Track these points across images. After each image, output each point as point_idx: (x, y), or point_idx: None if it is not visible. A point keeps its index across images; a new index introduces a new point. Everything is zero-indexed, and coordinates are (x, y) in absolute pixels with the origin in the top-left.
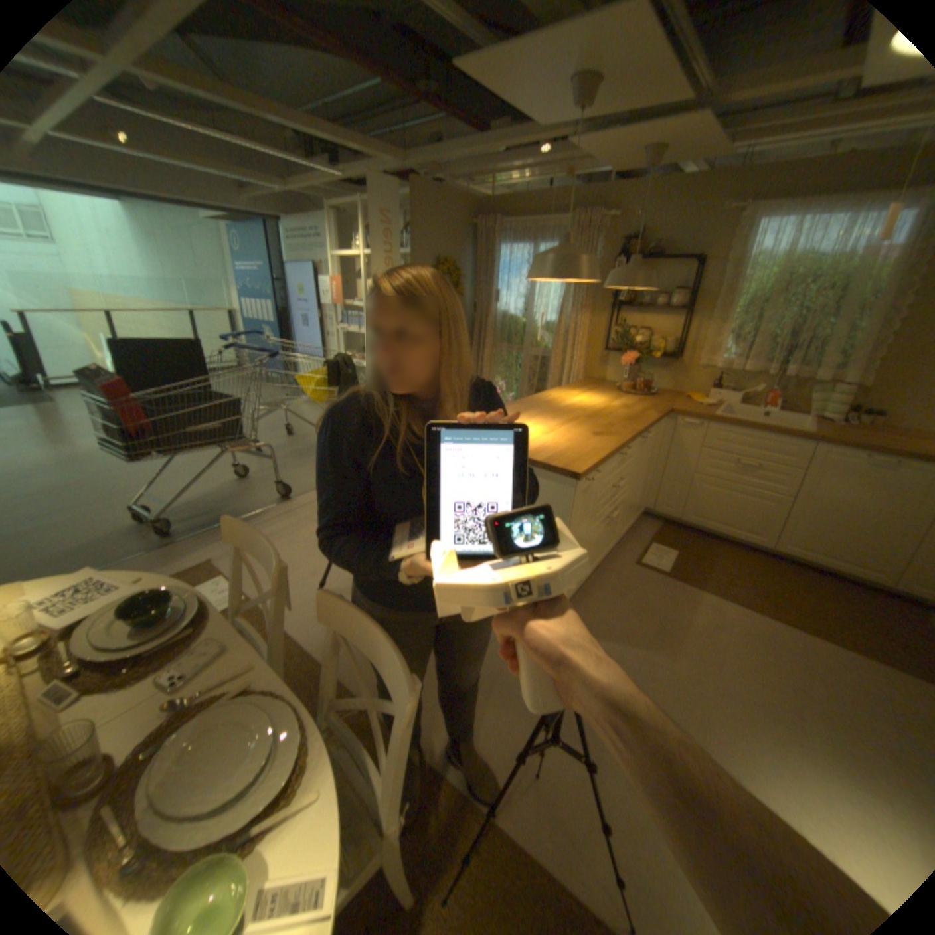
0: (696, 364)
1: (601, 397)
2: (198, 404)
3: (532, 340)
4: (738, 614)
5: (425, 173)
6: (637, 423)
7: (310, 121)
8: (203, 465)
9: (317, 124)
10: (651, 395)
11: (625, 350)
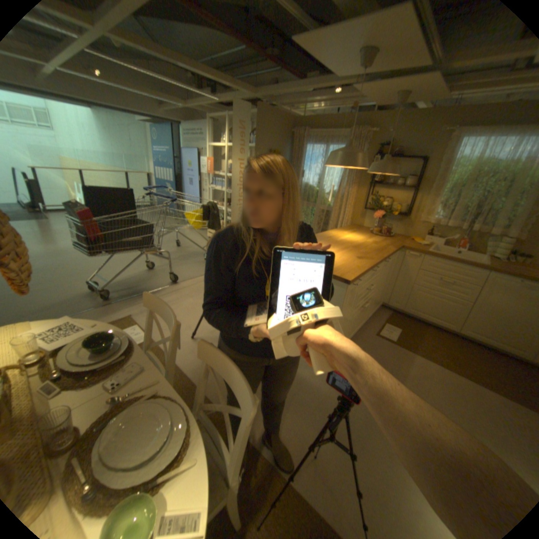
0: (418, 220)
1: (361, 236)
2: (130, 226)
3: (321, 200)
4: (436, 370)
5: (266, 101)
6: (383, 253)
7: (204, 68)
8: (130, 261)
9: (208, 70)
10: (390, 237)
11: (377, 210)
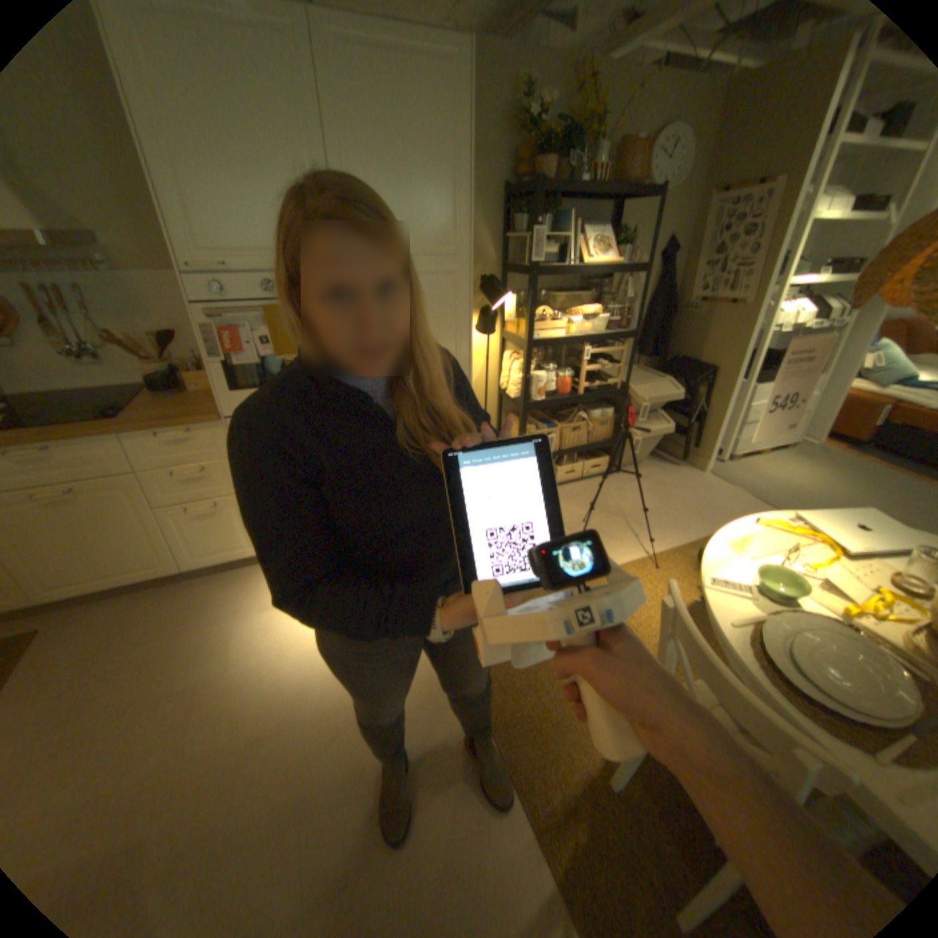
0: None
1: None
2: None
3: None
4: None
5: None
6: None
7: None
8: None
9: None
10: None
11: None
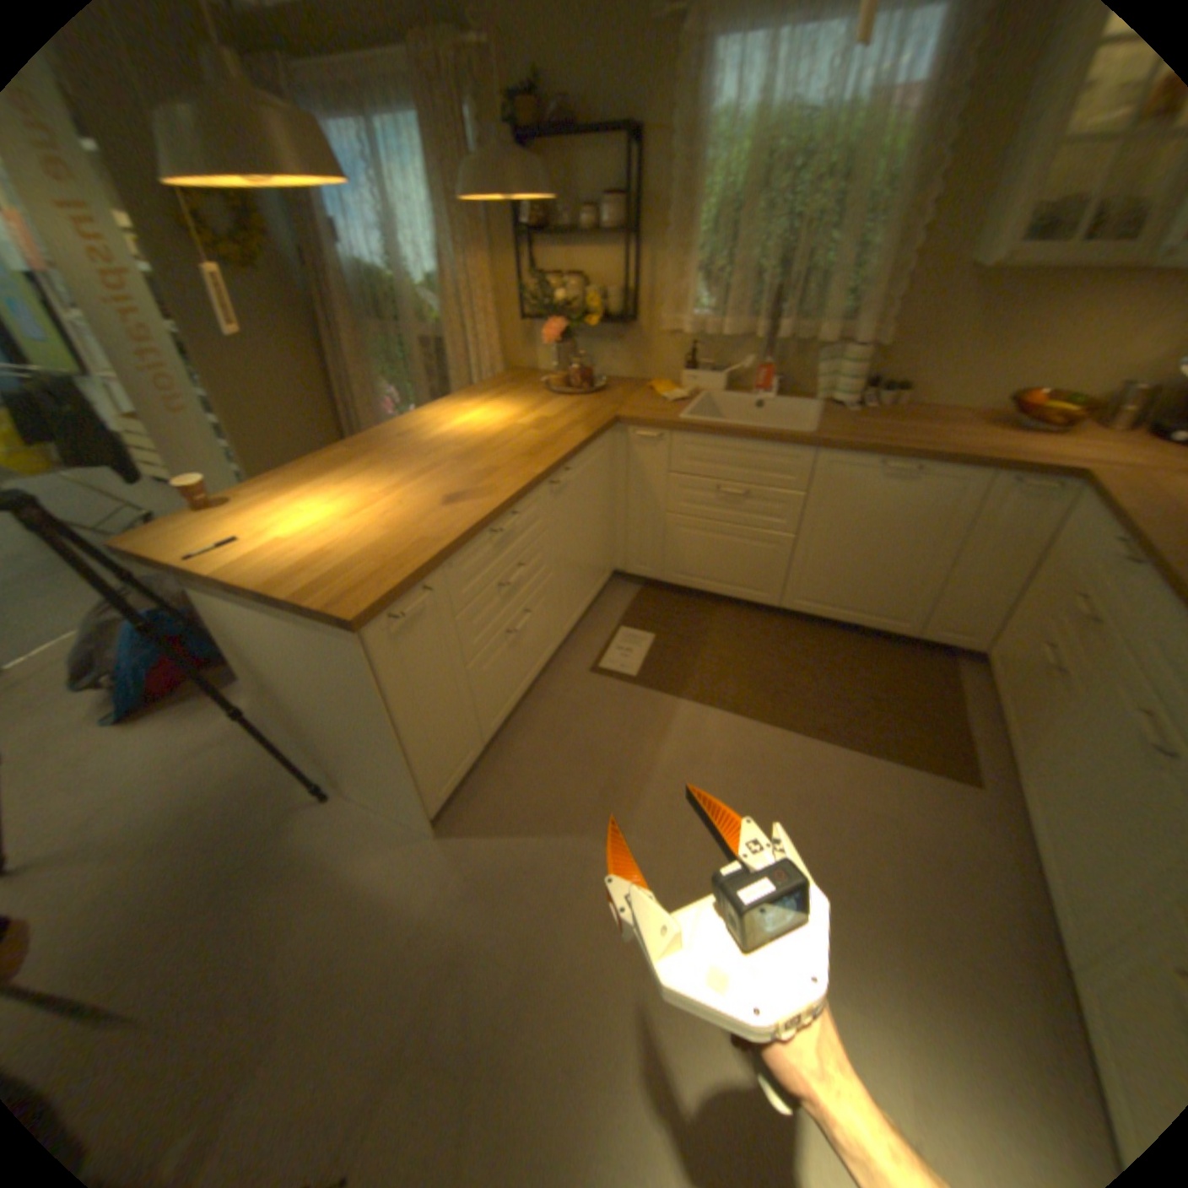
0: (660, 330)
1: (513, 408)
2: None
3: (413, 310)
4: (723, 728)
5: None
6: (542, 459)
7: None
8: None
9: None
10: (597, 392)
11: (550, 317)
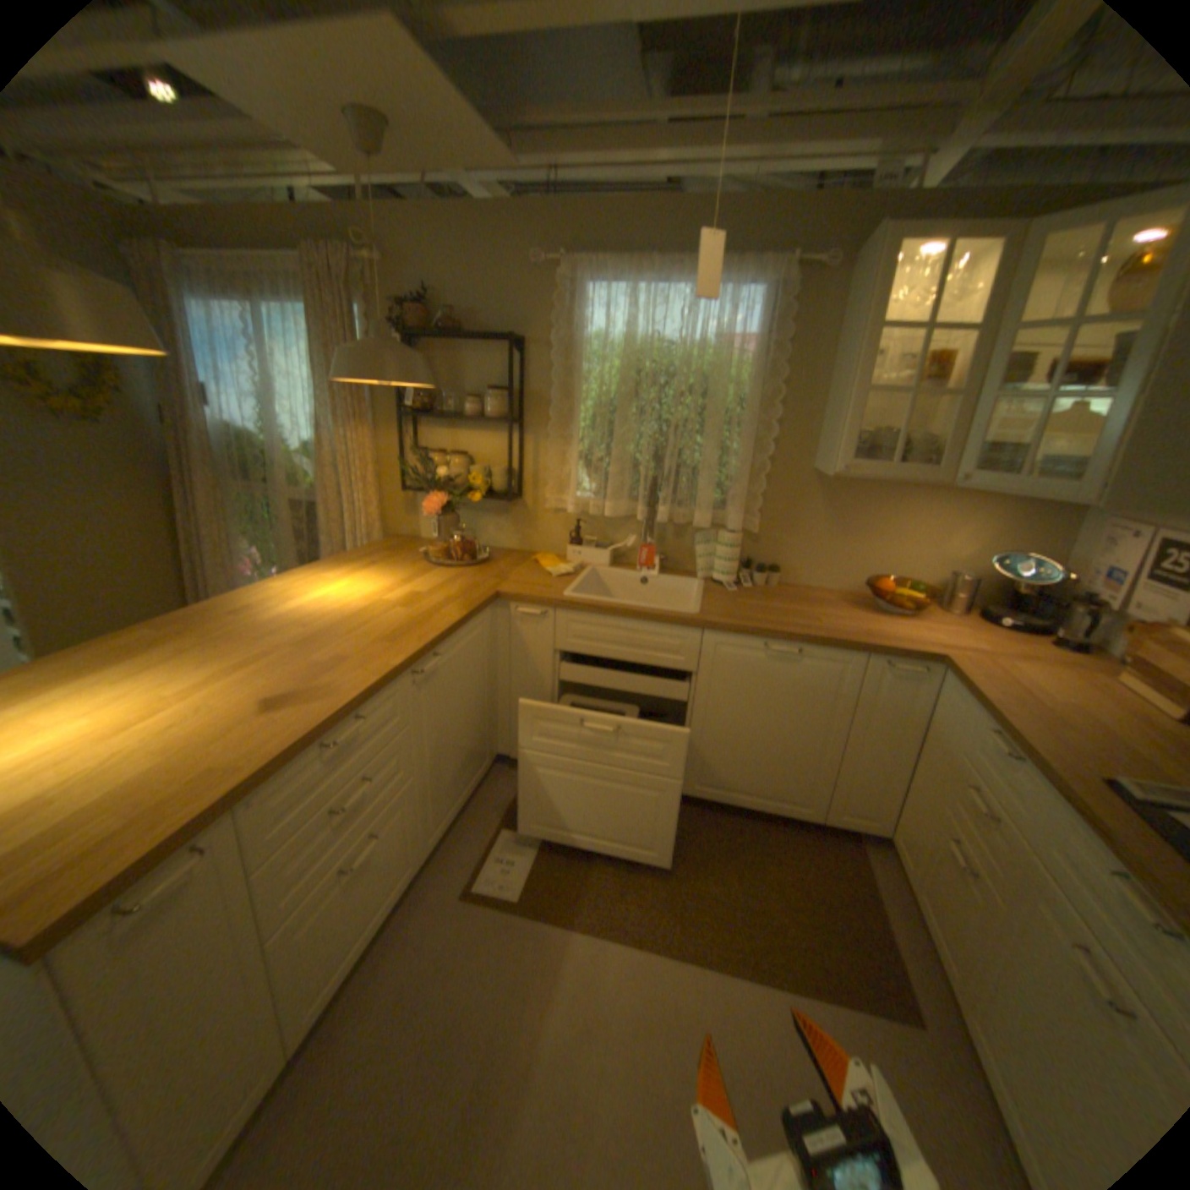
0: (544, 507)
1: (381, 580)
2: None
3: (284, 473)
4: (624, 973)
5: None
6: (402, 645)
7: None
8: None
9: None
10: (478, 564)
11: (430, 490)
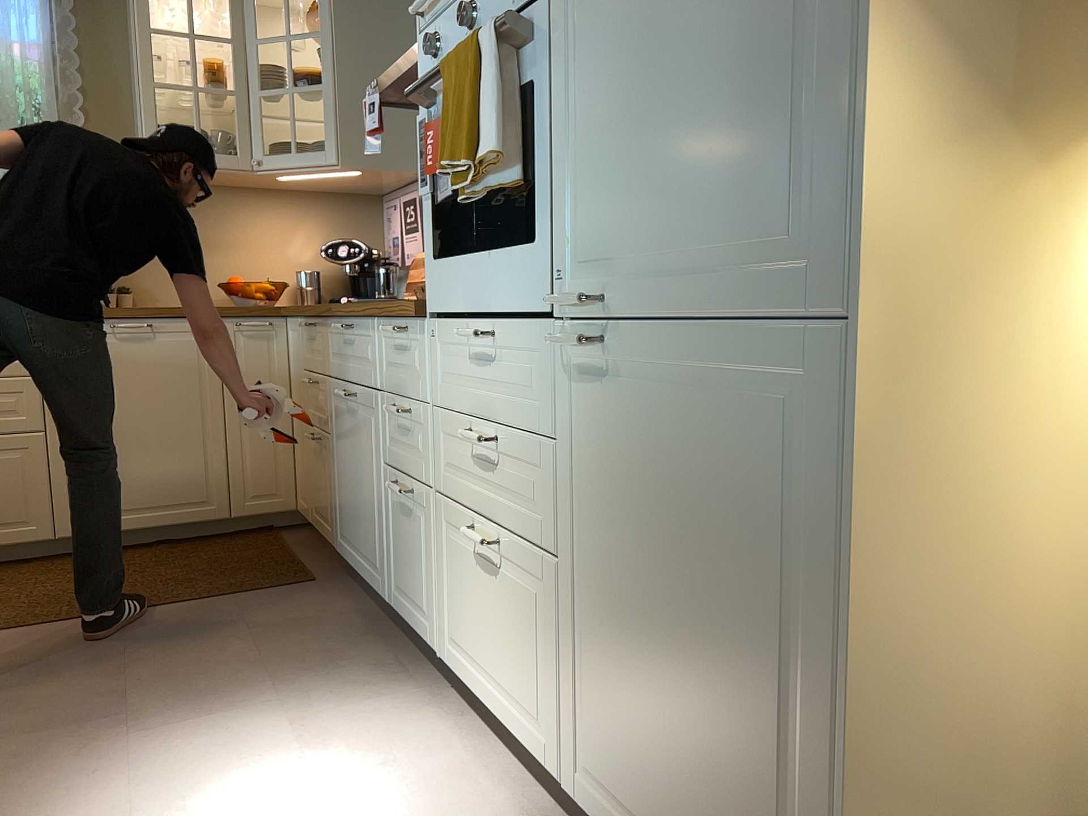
0: None
1: None
2: None
3: None
4: None
5: None
6: None
7: None
8: None
9: None
10: None
11: None
